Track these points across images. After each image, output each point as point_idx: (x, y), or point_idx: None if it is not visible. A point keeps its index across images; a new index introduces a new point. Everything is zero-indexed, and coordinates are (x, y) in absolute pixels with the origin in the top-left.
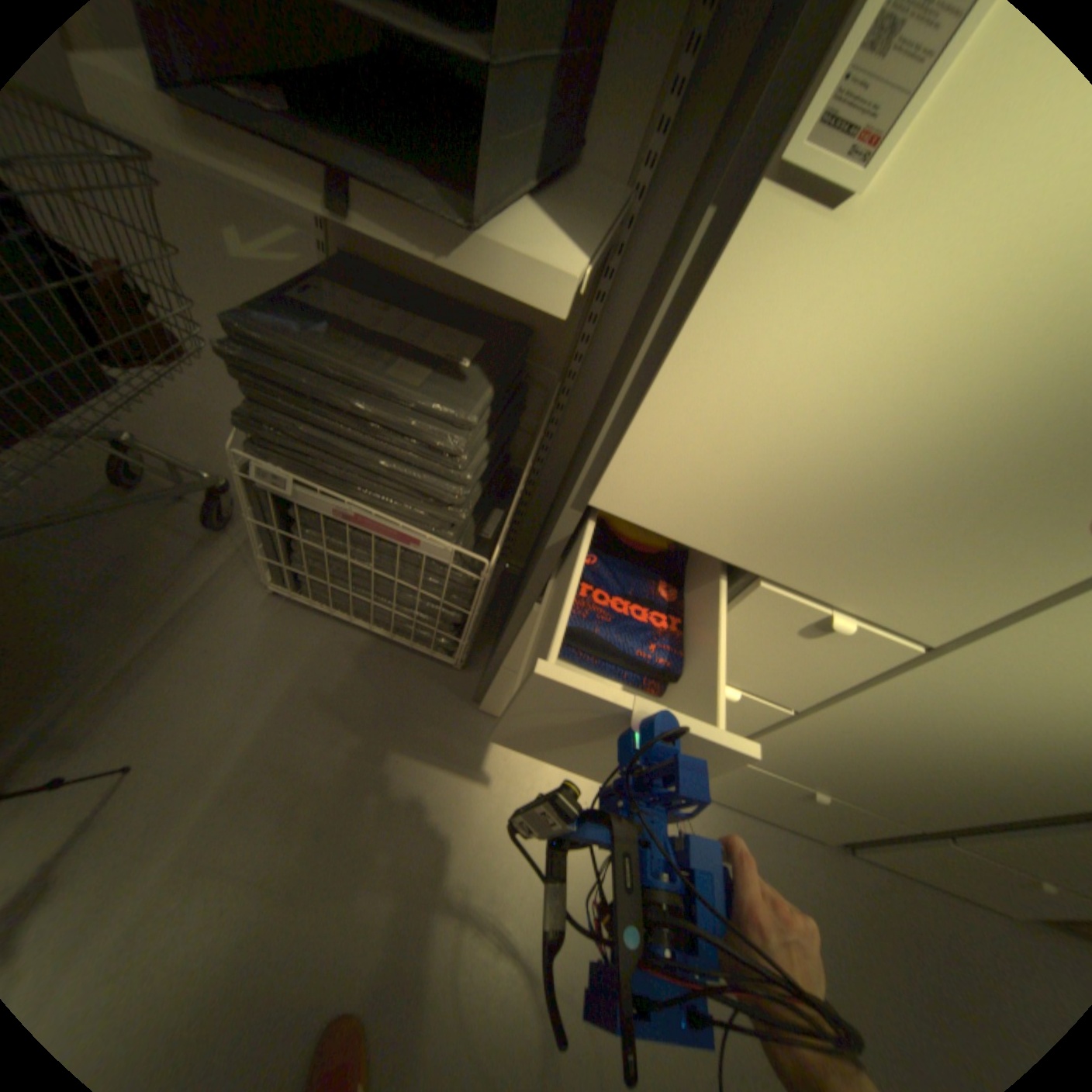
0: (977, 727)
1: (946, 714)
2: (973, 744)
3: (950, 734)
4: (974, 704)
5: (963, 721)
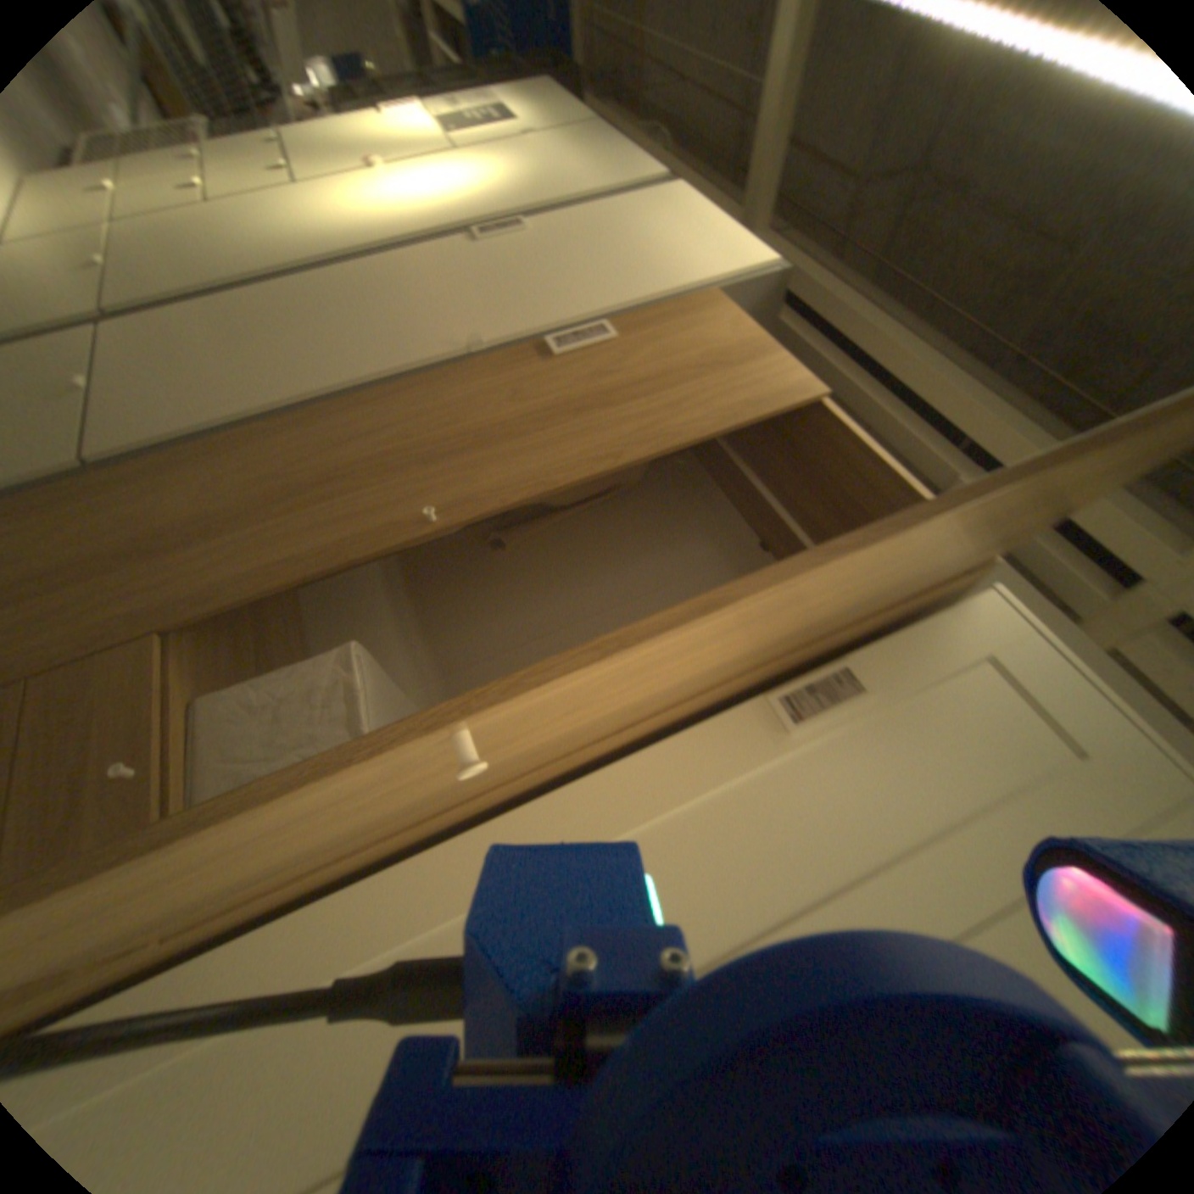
0: (258, 217)
1: (257, 210)
2: (244, 227)
3: (243, 221)
4: (272, 207)
5: (258, 214)
